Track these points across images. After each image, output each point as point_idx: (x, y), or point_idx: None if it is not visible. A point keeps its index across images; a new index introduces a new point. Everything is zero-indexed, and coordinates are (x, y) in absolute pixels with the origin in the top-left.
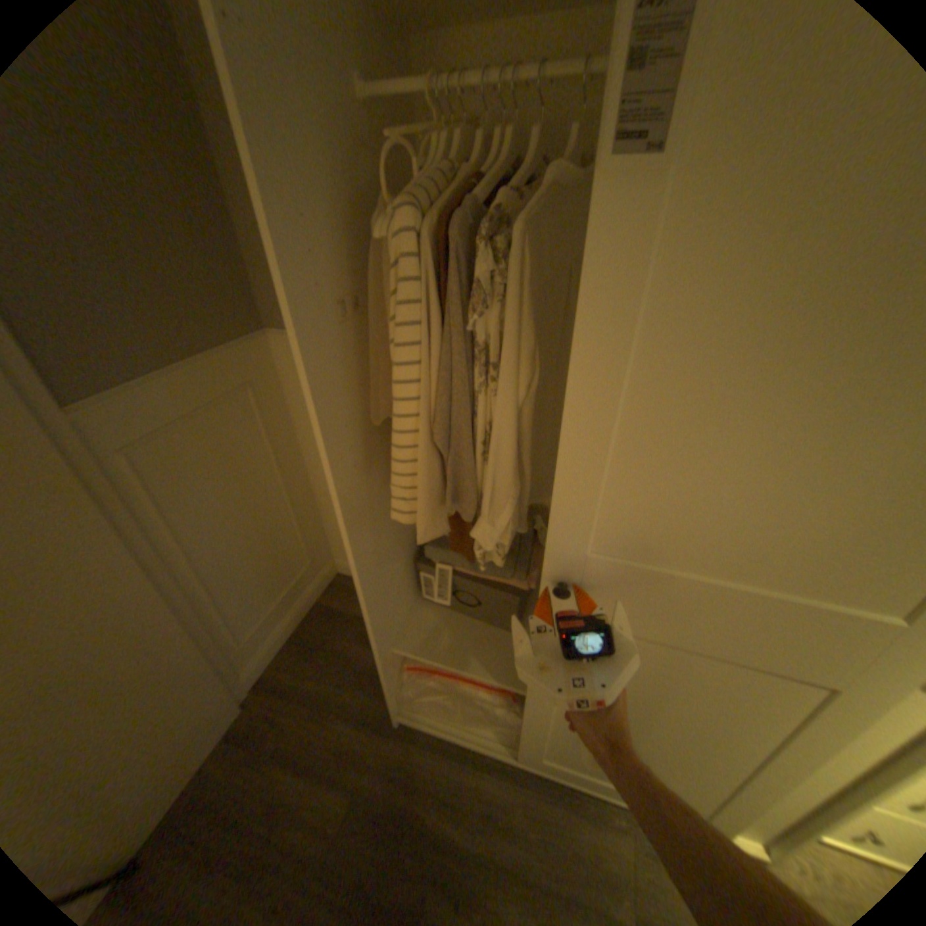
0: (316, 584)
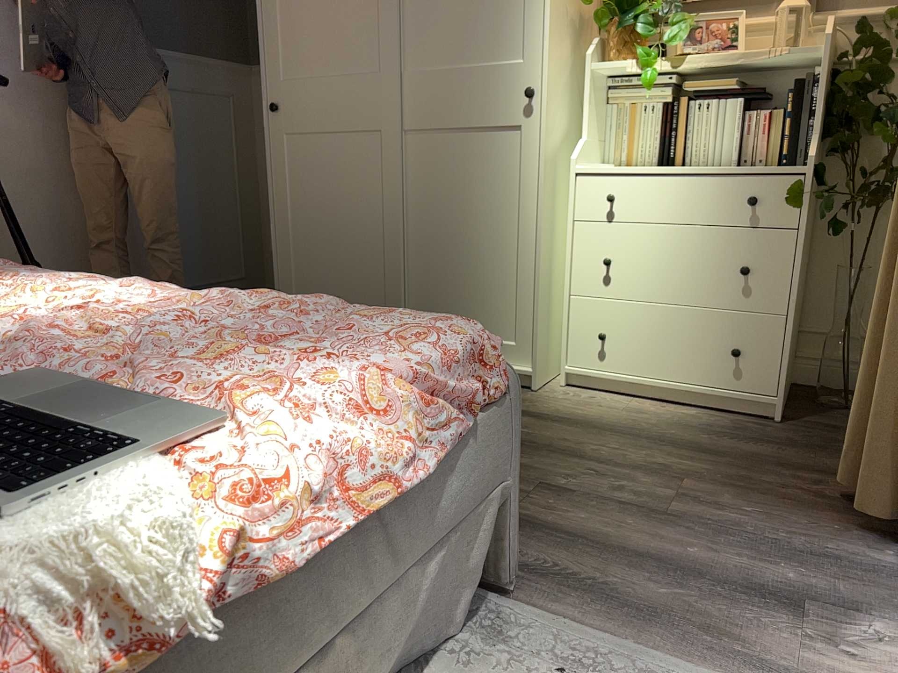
0: None
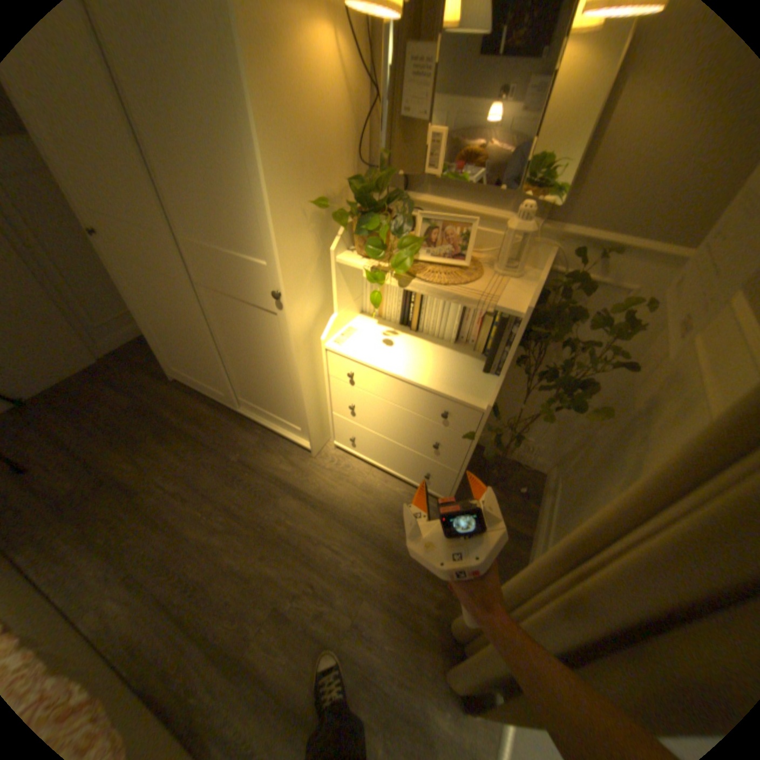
0: None
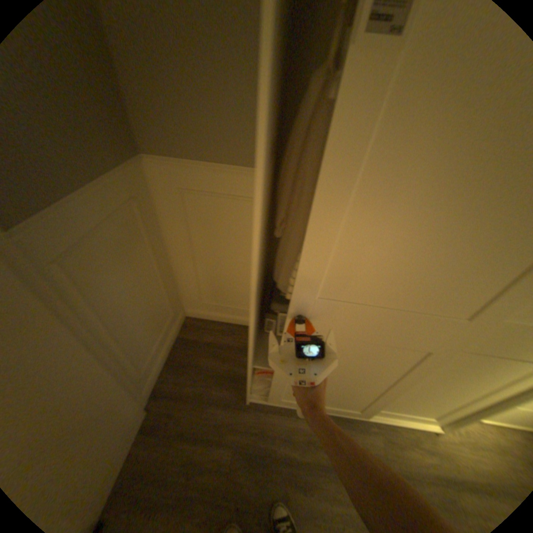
0: (176, 326)
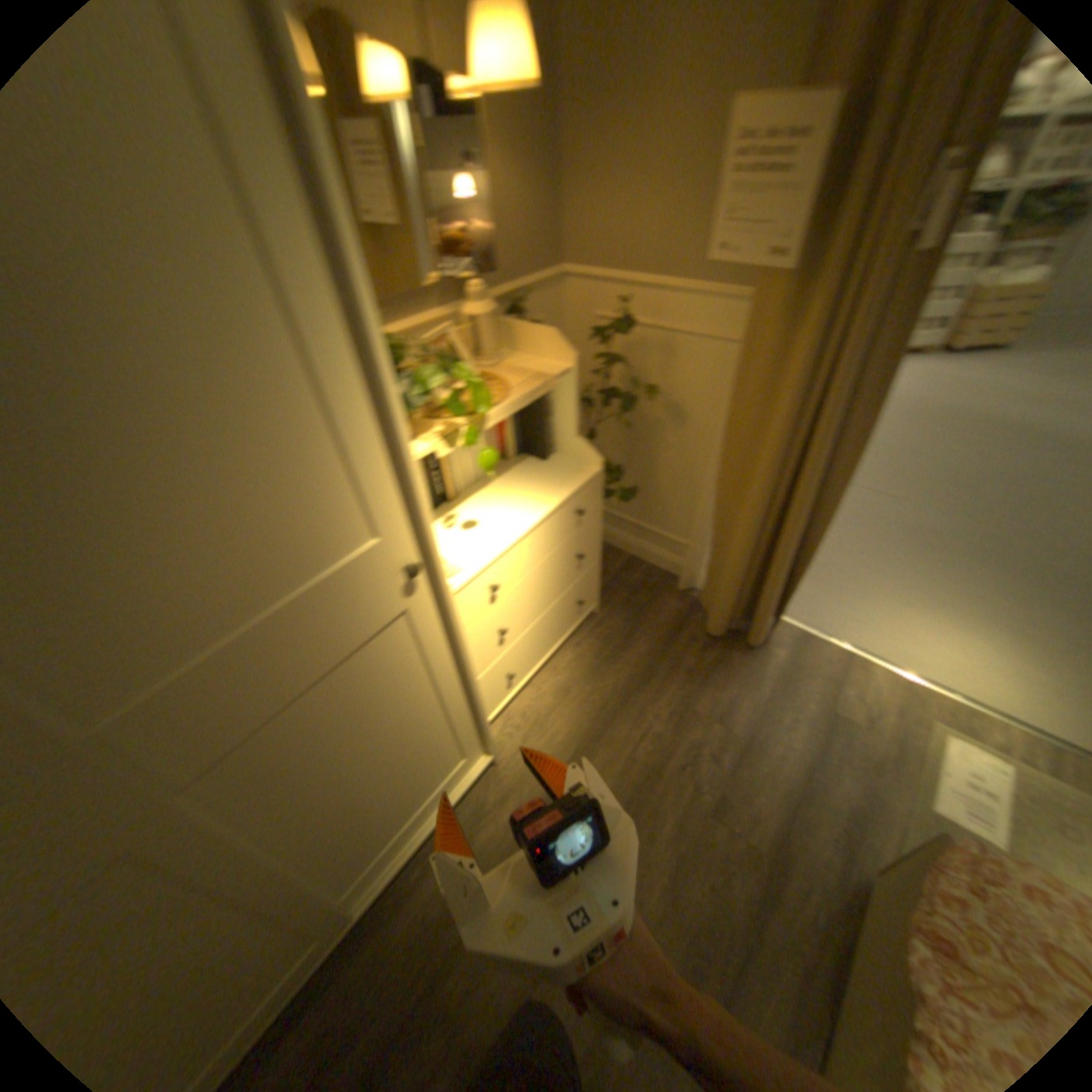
0: None
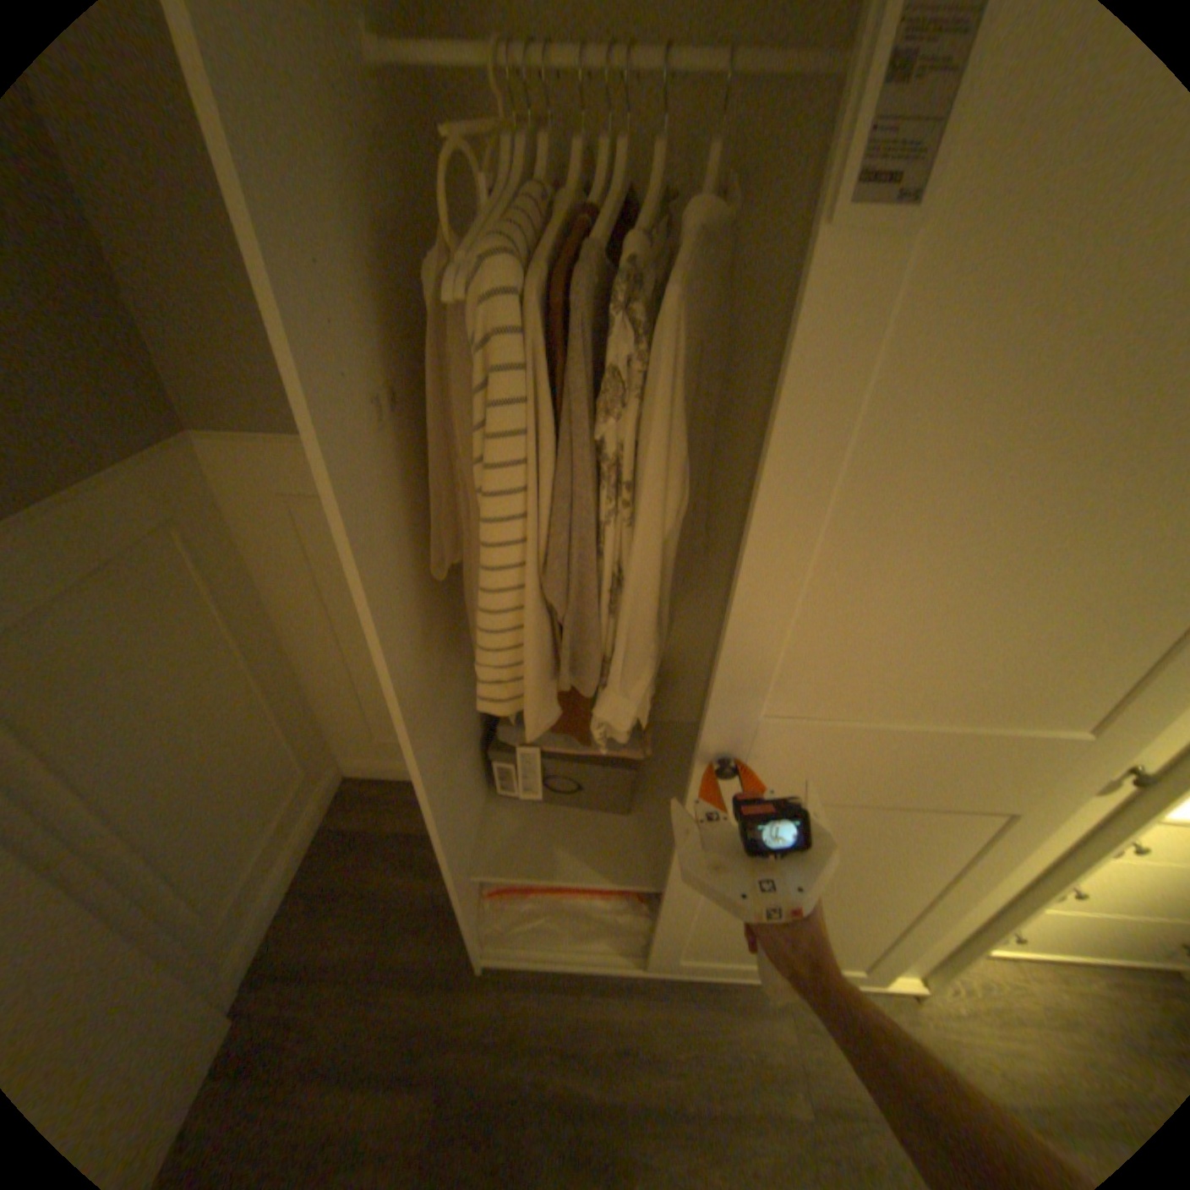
0: (314, 802)
